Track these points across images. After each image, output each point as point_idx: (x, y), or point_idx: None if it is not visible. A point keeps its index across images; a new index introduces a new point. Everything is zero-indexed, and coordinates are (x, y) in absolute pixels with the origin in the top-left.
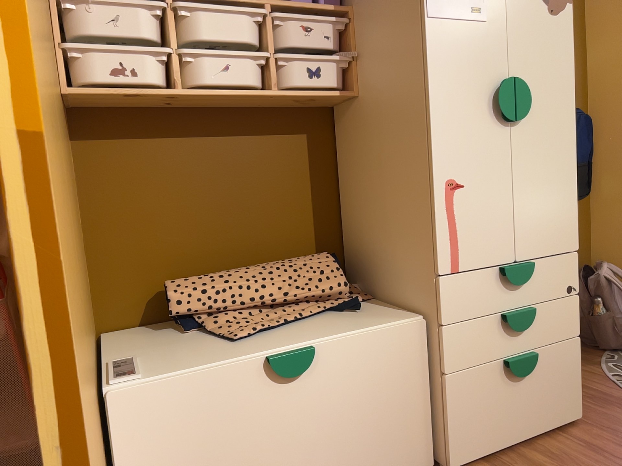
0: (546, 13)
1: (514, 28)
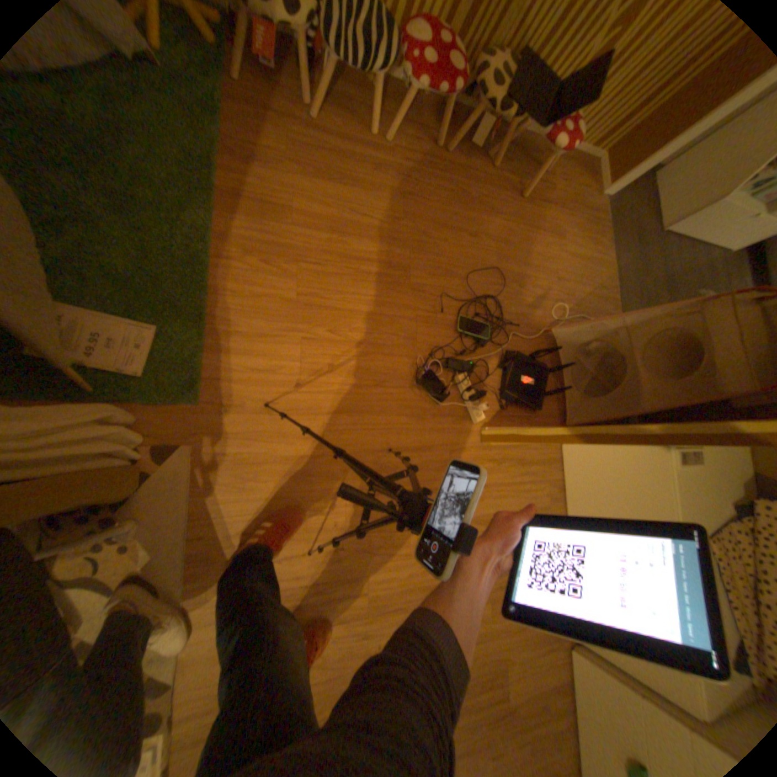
0: None
1: None
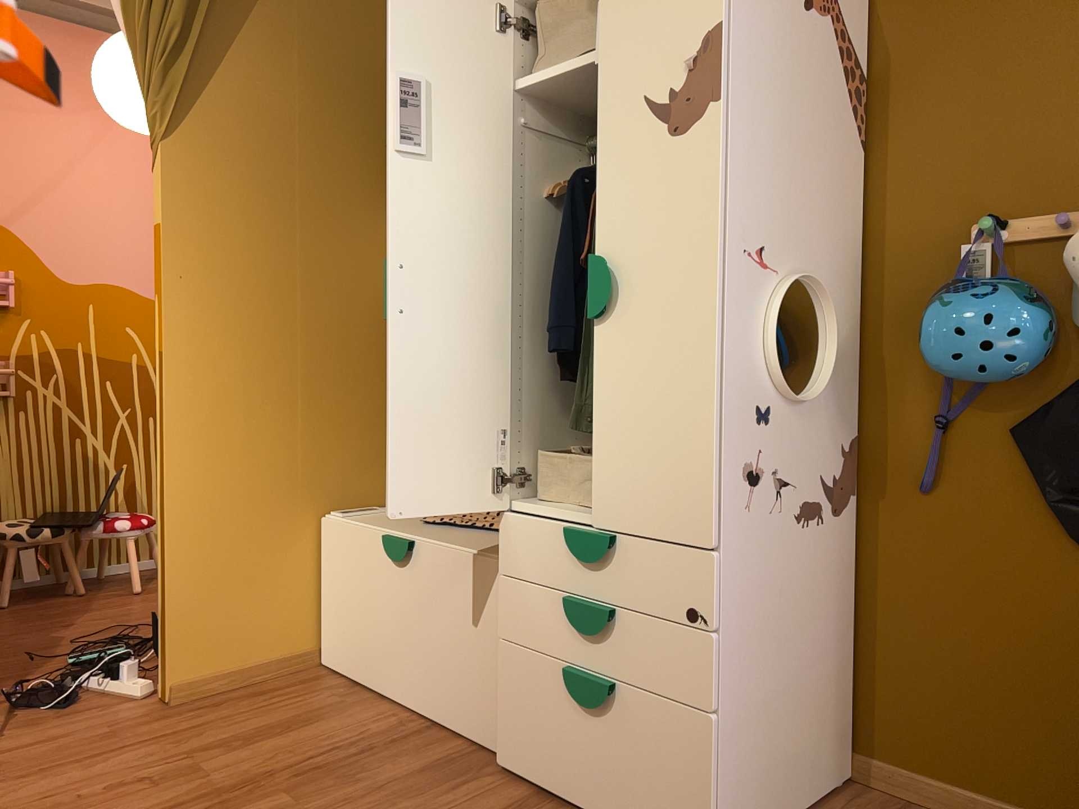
0: (664, 138)
1: (607, 178)
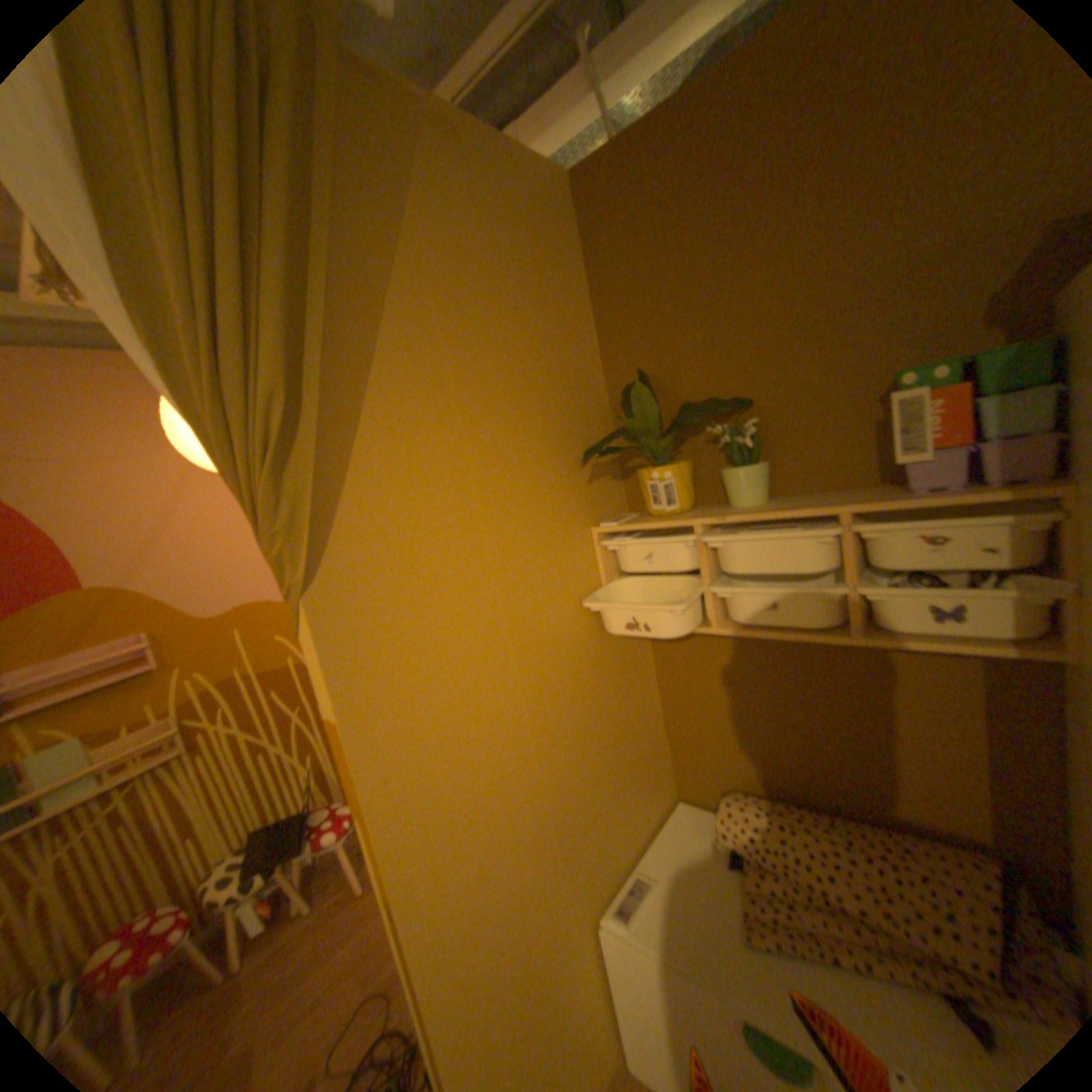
0: None
1: None
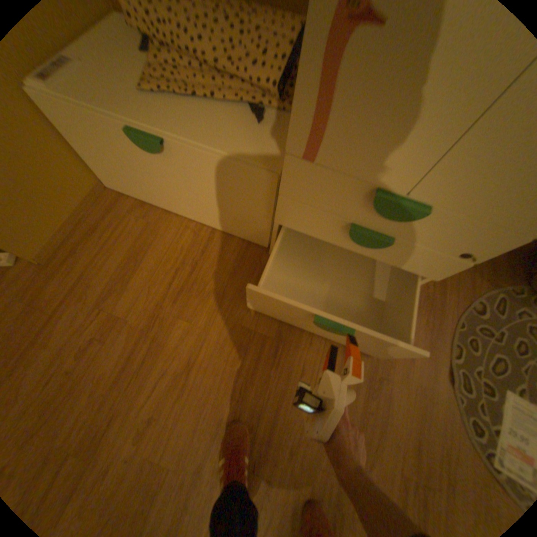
0: None
1: None
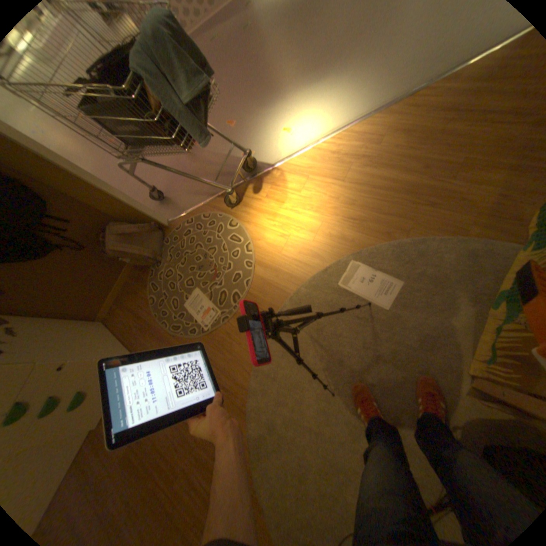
0: None
1: None
